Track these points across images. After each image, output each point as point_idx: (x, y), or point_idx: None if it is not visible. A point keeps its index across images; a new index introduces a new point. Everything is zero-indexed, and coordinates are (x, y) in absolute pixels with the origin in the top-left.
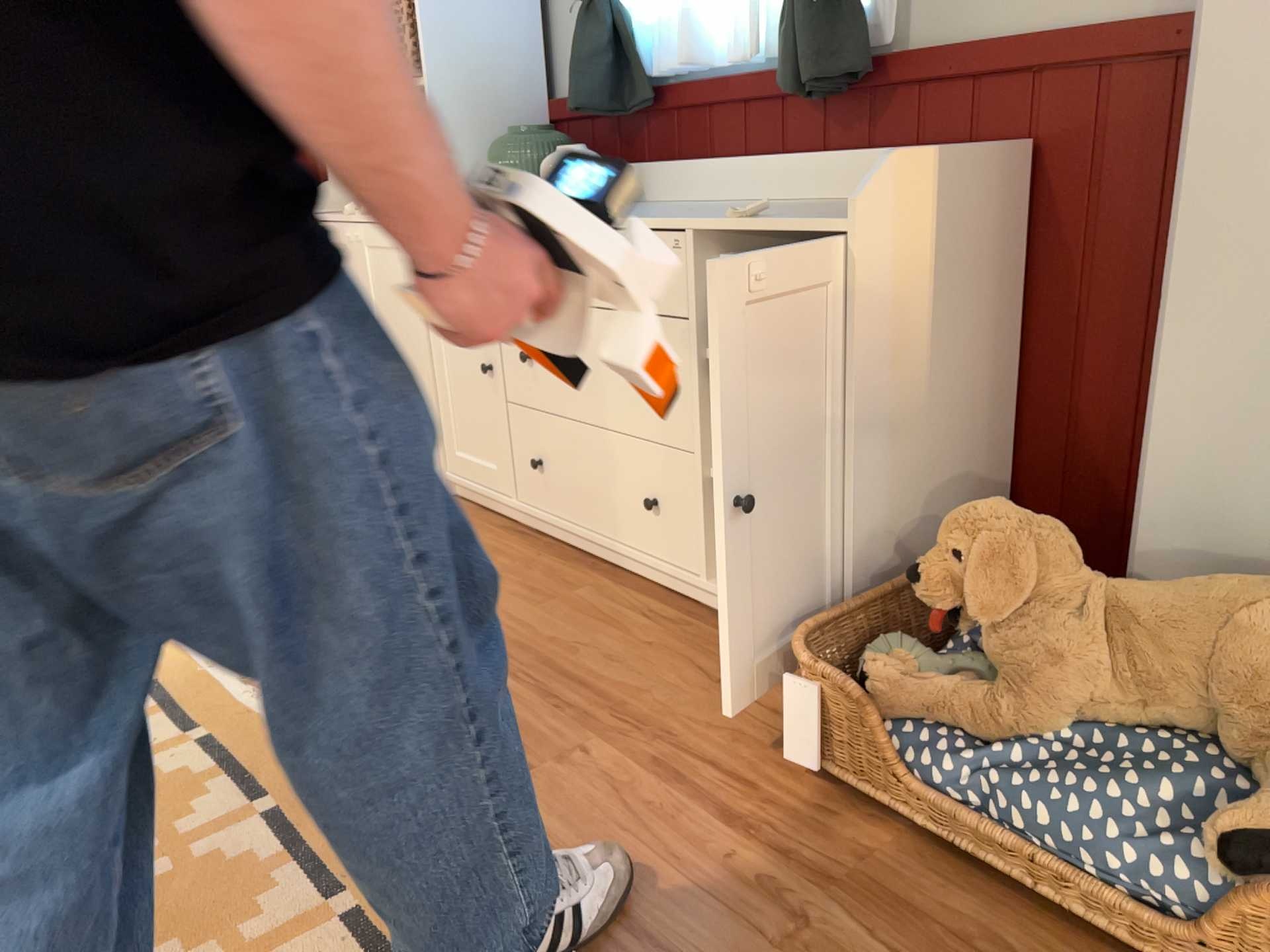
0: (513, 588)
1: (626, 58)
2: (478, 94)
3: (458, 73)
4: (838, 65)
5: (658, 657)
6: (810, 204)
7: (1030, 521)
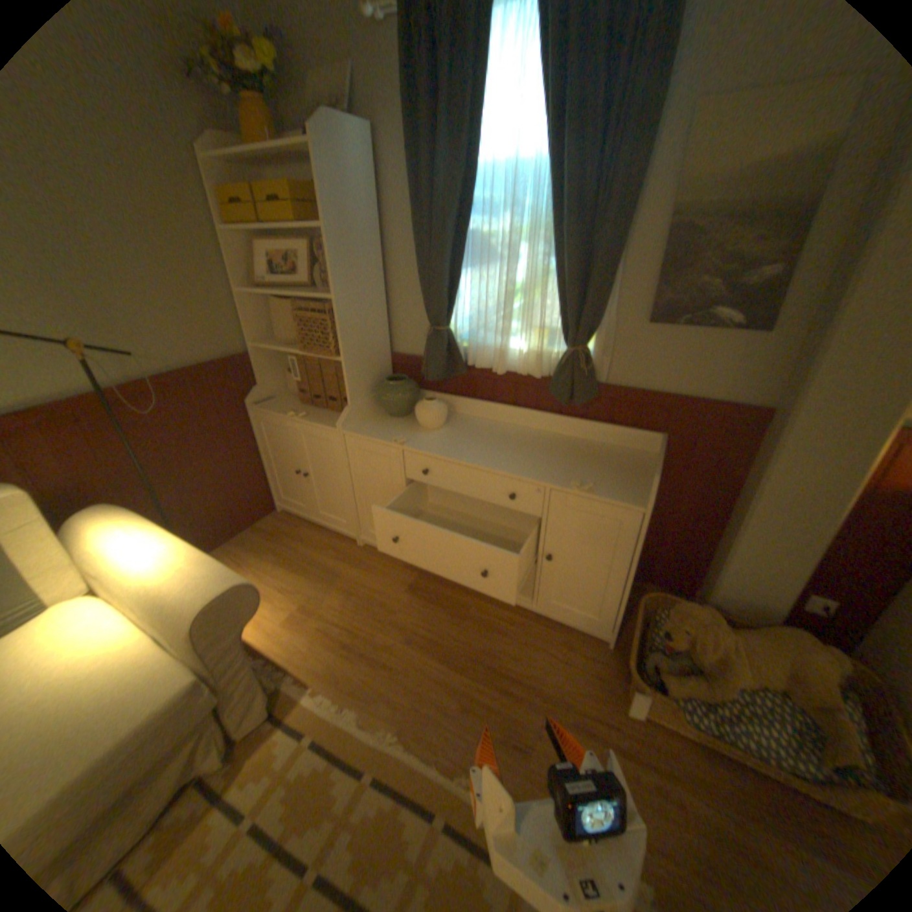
0: (441, 614)
1: (451, 349)
2: (365, 357)
3: (357, 350)
4: (591, 395)
5: (534, 651)
6: (562, 439)
7: (712, 615)
